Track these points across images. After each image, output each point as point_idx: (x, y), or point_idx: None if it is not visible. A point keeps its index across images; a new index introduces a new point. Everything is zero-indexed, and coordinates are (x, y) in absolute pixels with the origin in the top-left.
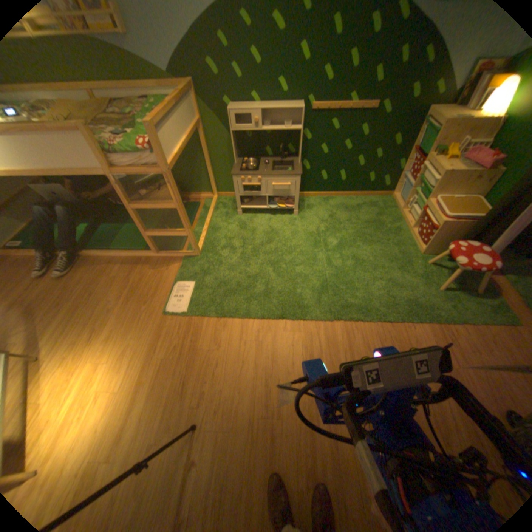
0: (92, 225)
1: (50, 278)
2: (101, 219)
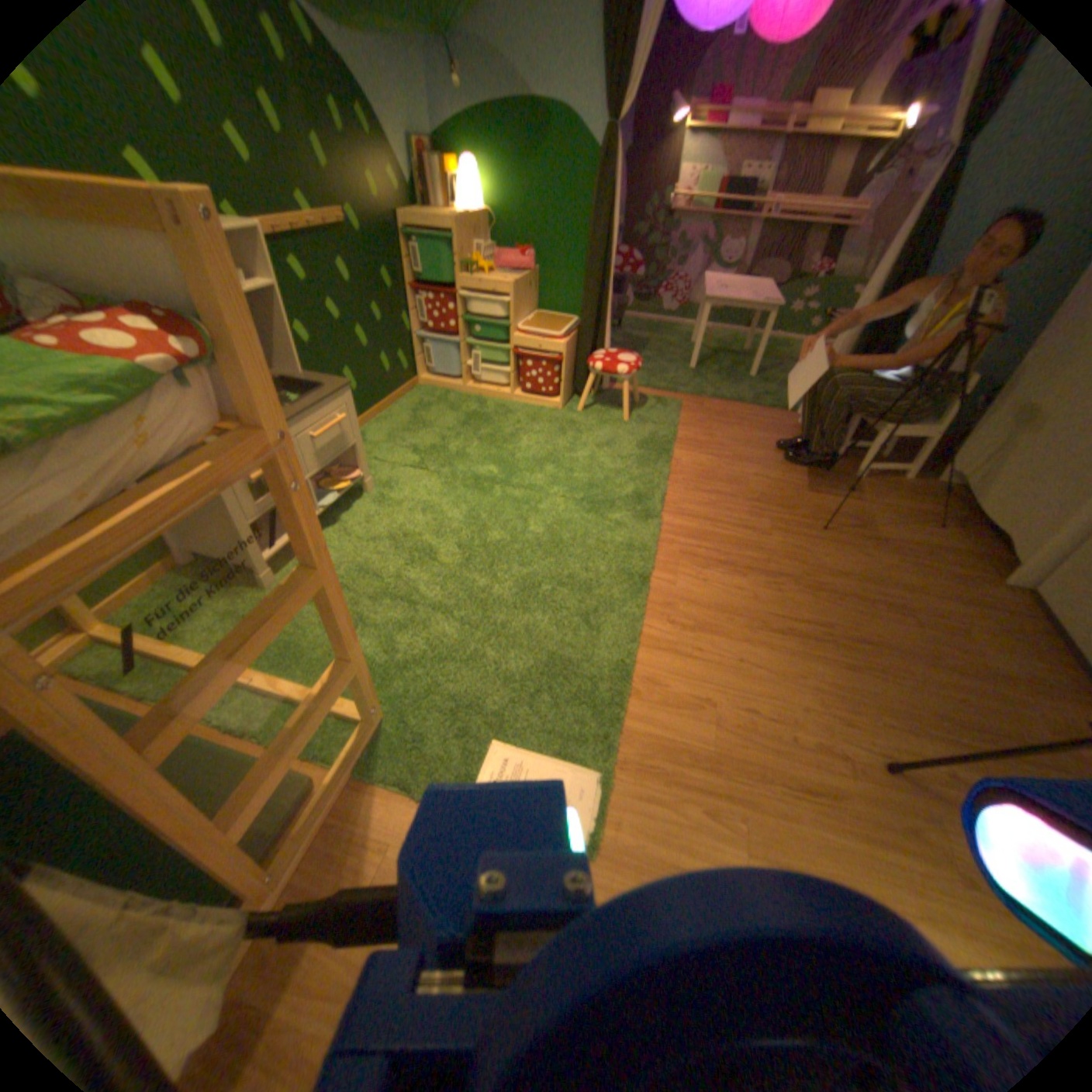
0: None
1: None
2: None
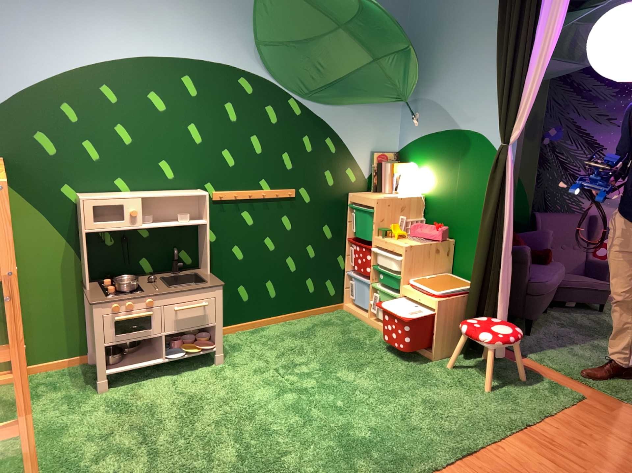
0: None
1: None
2: None
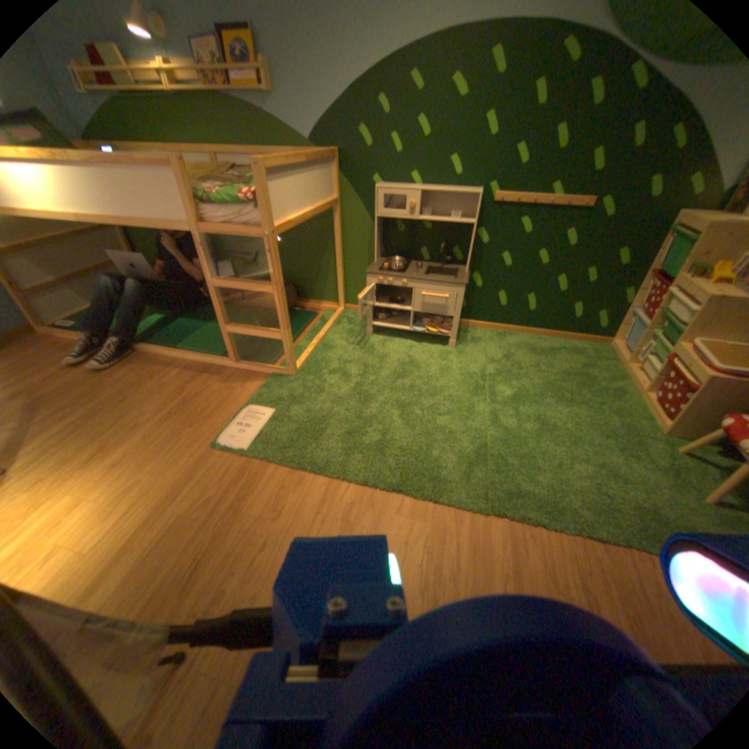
0: (167, 317)
1: (83, 369)
2: (181, 312)
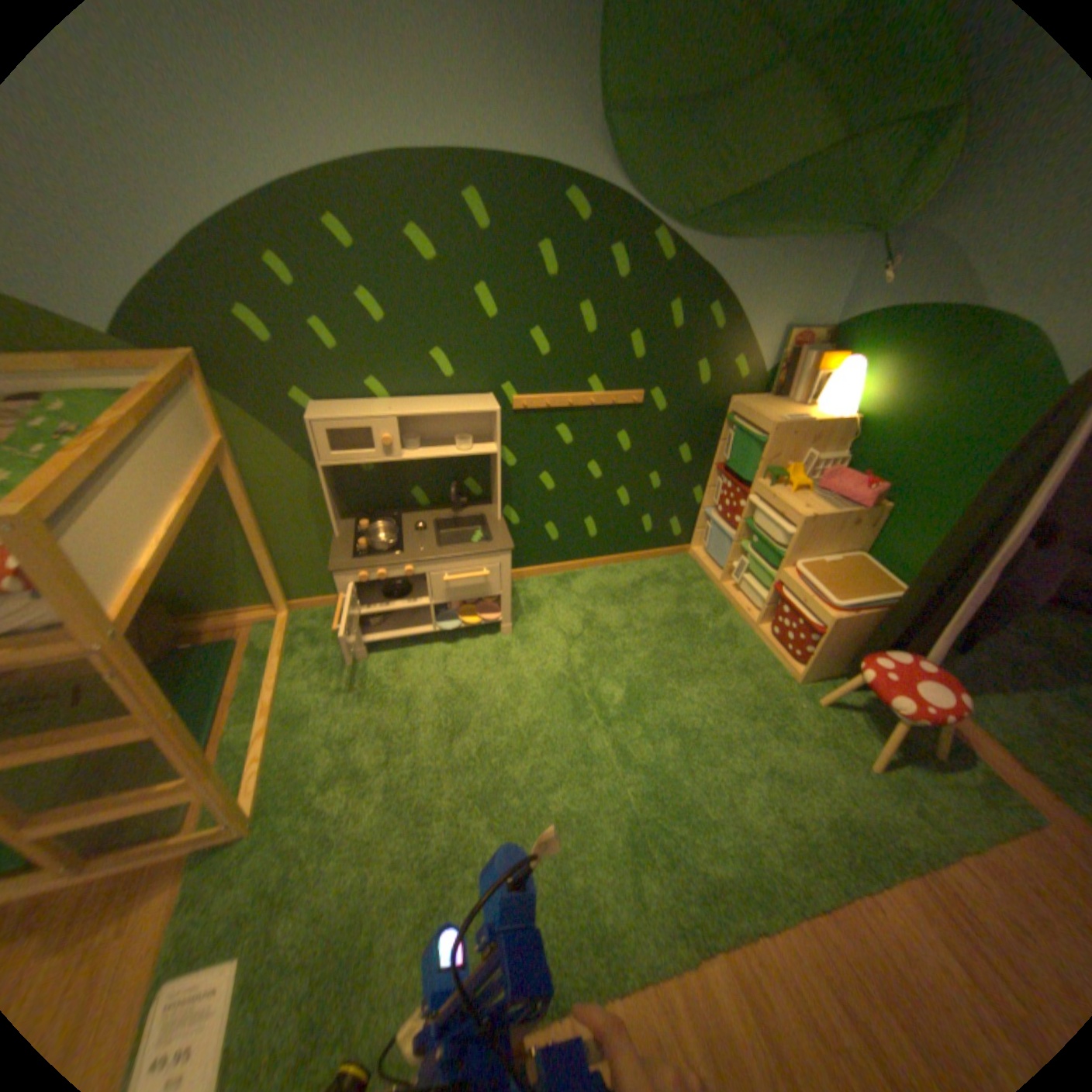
0: None
1: None
2: None
